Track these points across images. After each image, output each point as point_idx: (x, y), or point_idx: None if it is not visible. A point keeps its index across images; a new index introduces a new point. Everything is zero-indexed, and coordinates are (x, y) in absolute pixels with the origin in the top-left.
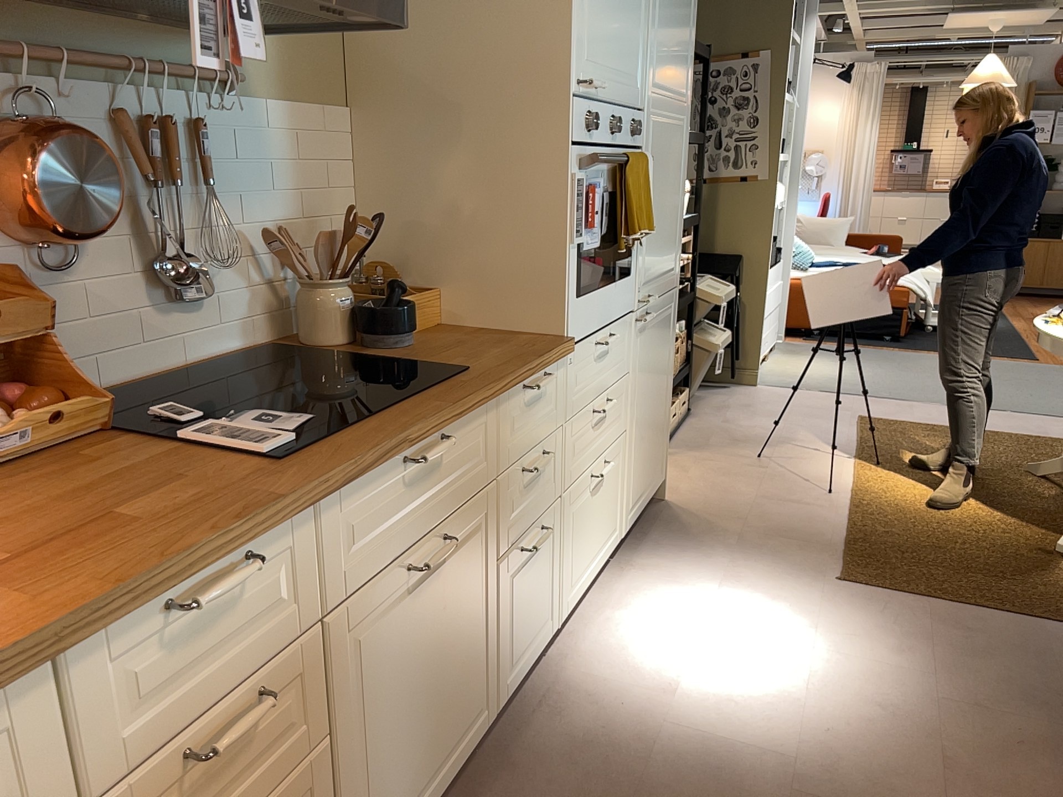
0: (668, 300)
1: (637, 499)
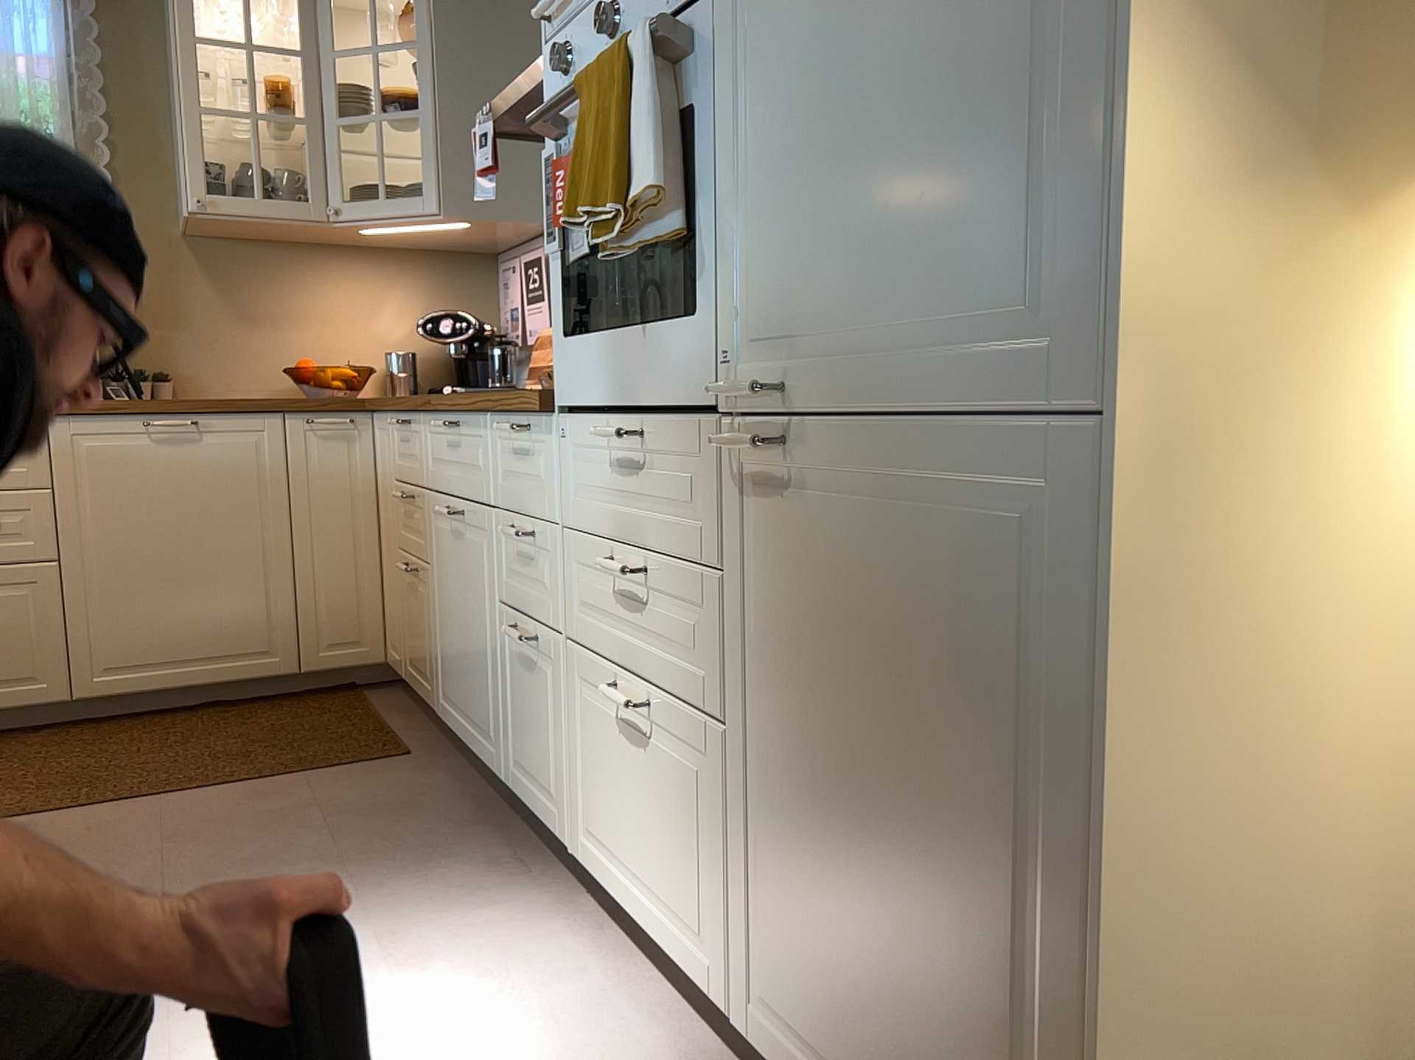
0: (991, 454)
1: (811, 1054)
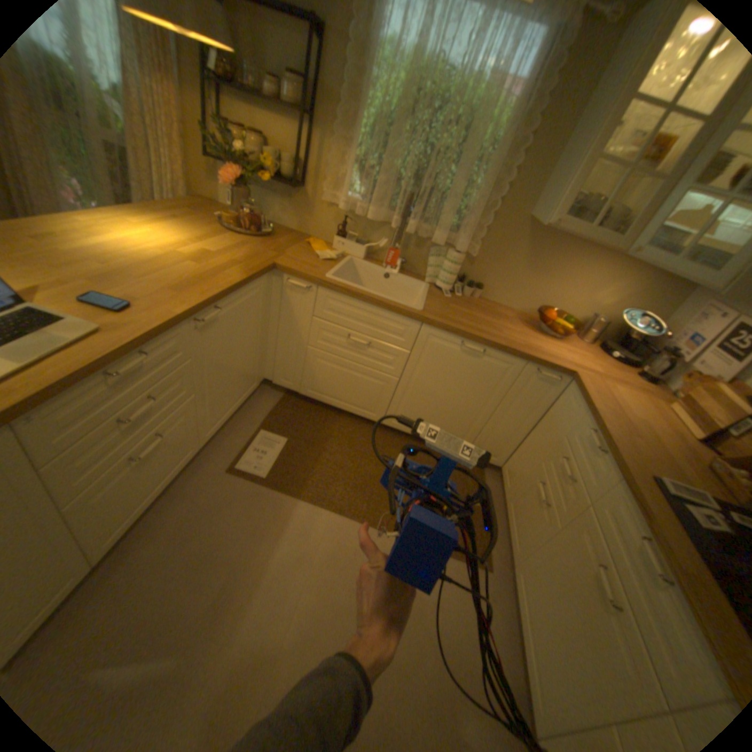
0: None
1: None
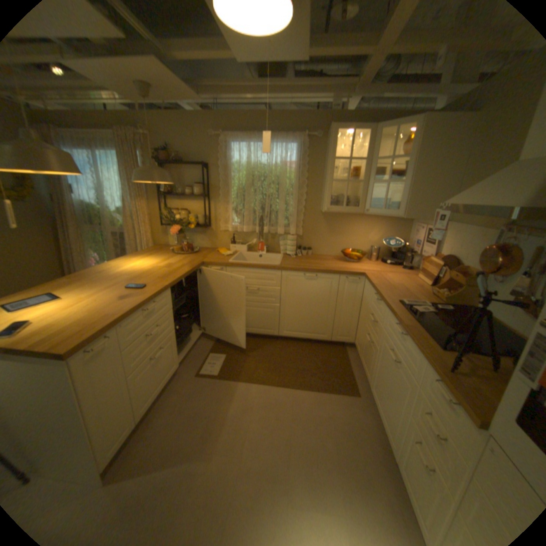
0: None
1: None
